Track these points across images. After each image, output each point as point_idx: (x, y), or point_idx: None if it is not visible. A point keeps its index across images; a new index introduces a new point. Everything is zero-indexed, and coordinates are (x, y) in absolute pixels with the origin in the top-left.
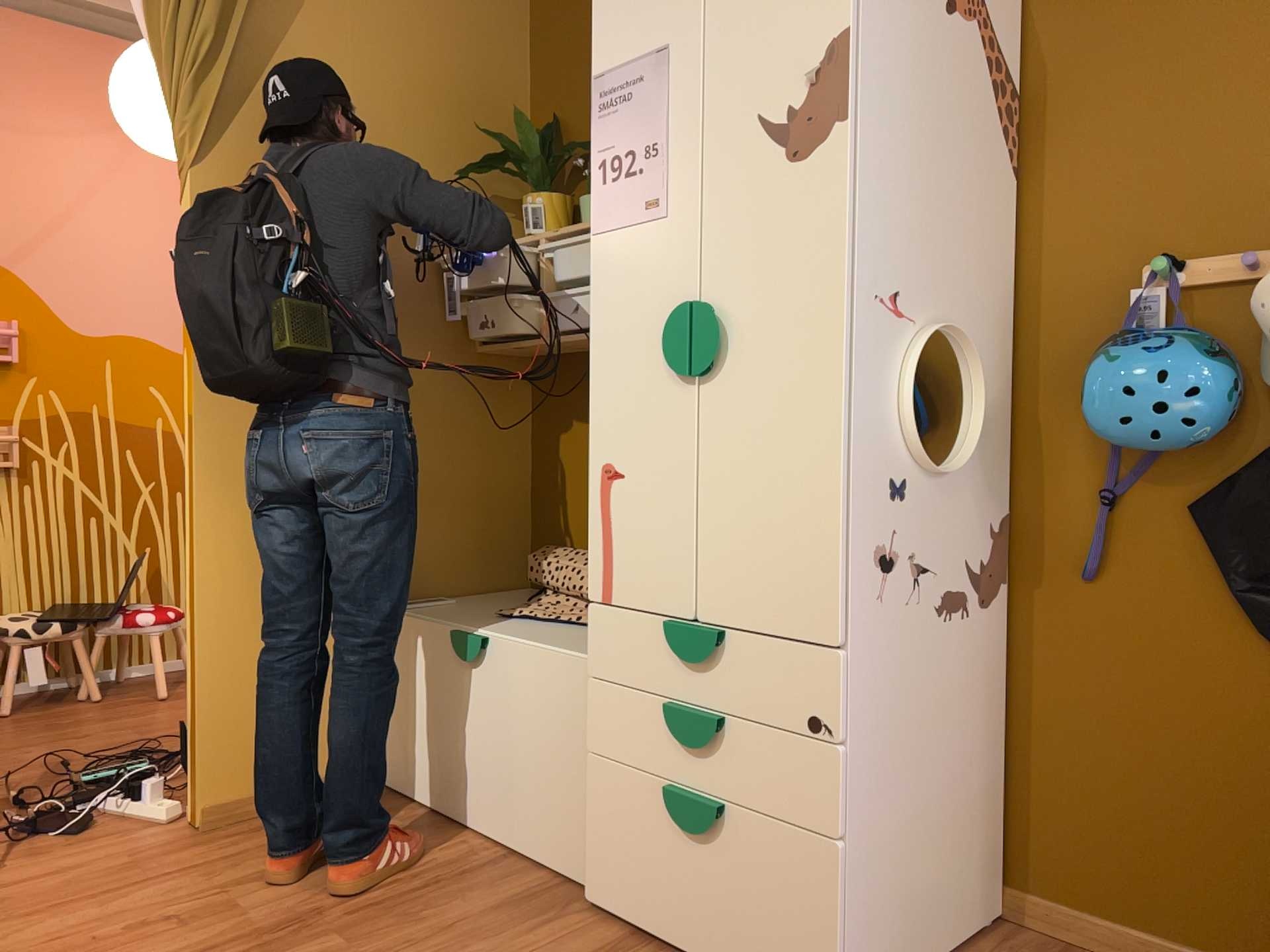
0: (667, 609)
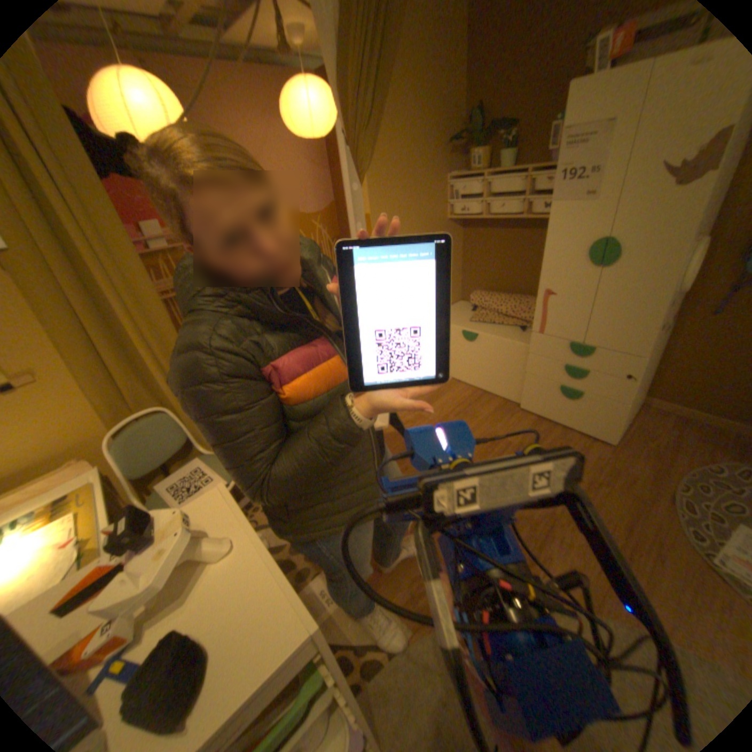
0: (570, 338)
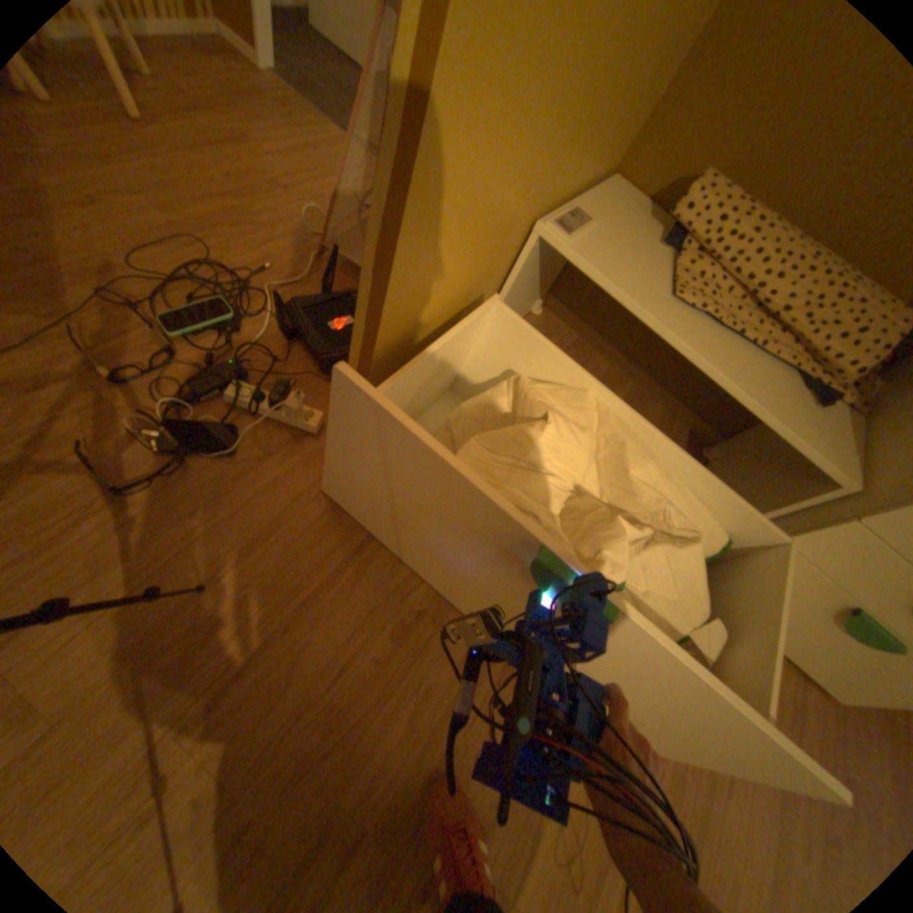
0: None
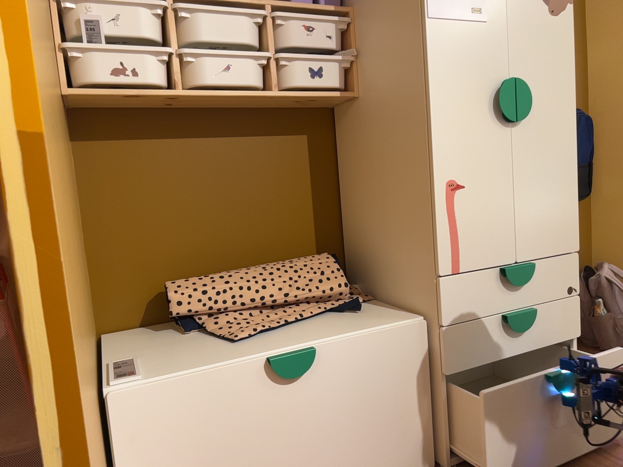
0: (501, 261)
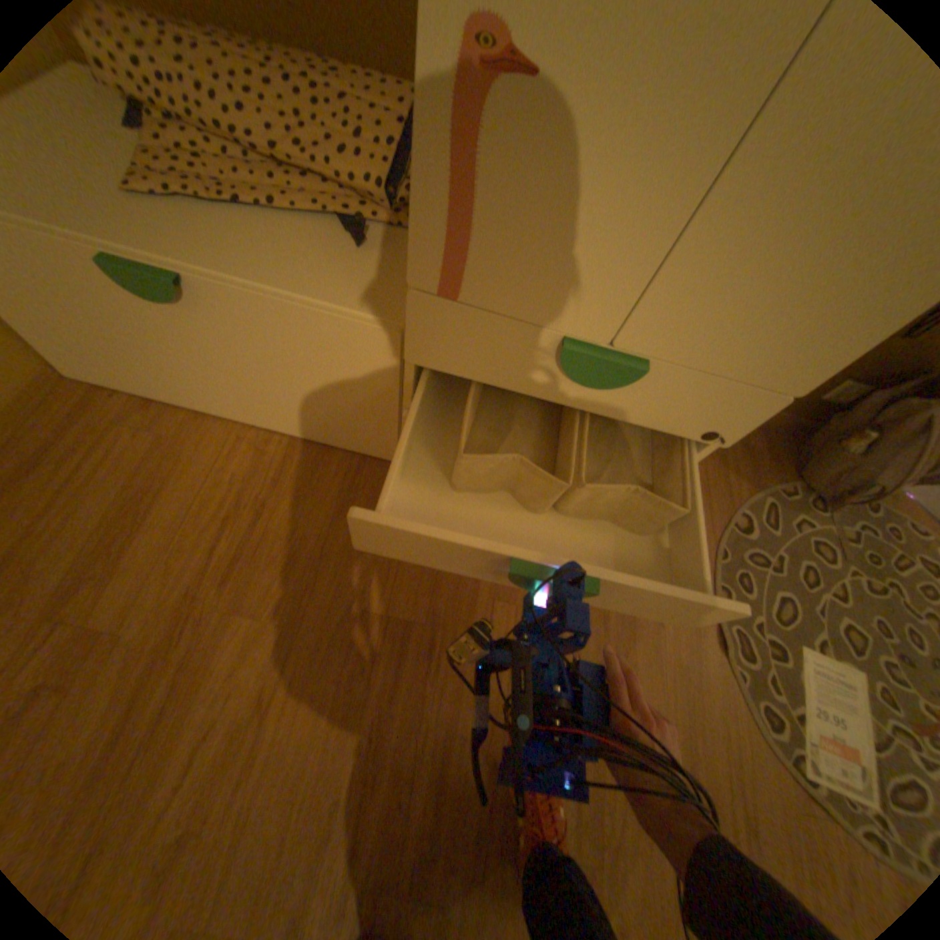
0: (566, 323)
